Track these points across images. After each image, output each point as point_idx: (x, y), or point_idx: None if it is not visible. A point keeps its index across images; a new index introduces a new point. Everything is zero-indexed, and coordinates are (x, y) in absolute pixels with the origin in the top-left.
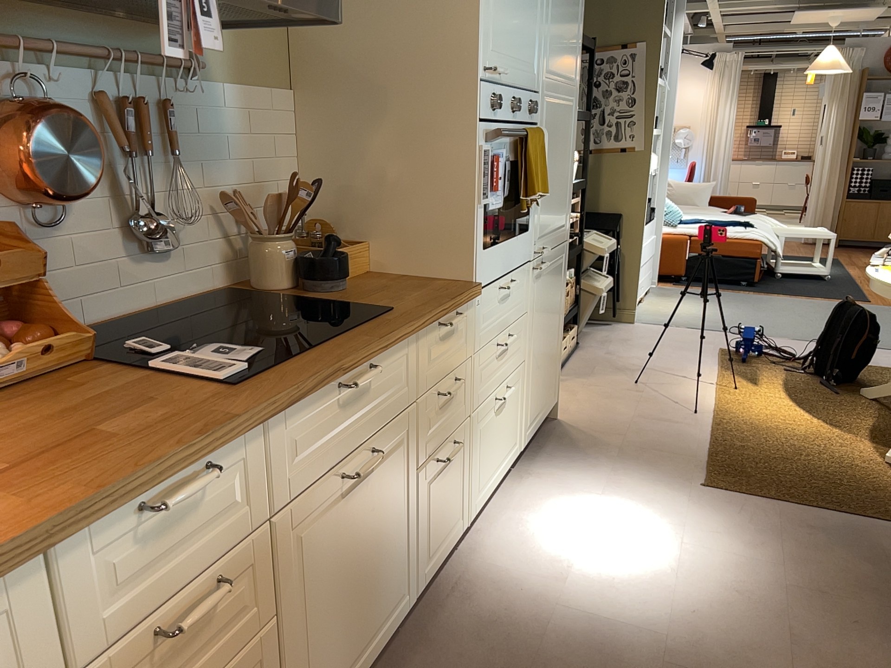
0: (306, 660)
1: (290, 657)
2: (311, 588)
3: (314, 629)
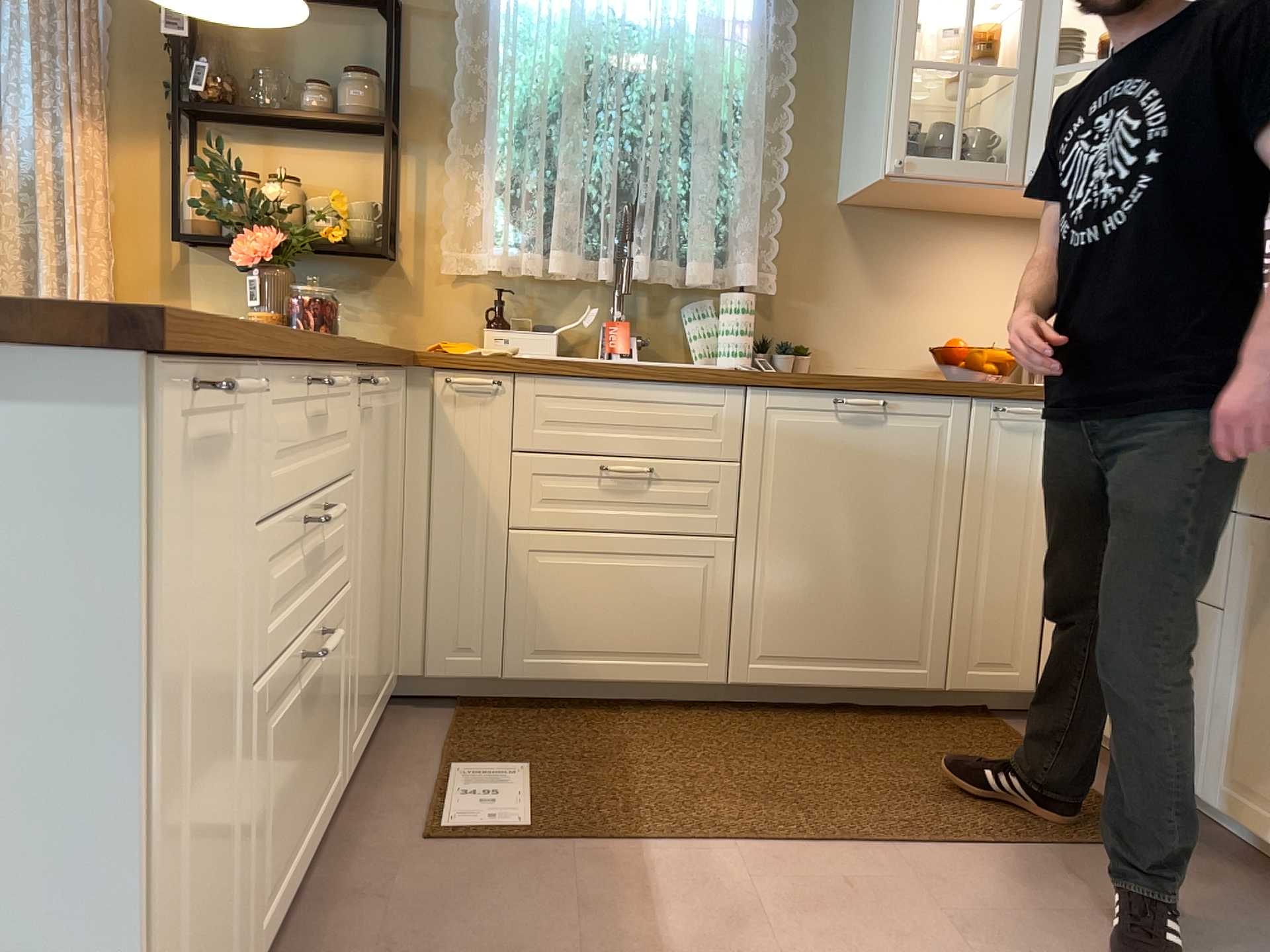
0: (1246, 711)
1: (1230, 677)
2: (1267, 640)
3: (1261, 692)
